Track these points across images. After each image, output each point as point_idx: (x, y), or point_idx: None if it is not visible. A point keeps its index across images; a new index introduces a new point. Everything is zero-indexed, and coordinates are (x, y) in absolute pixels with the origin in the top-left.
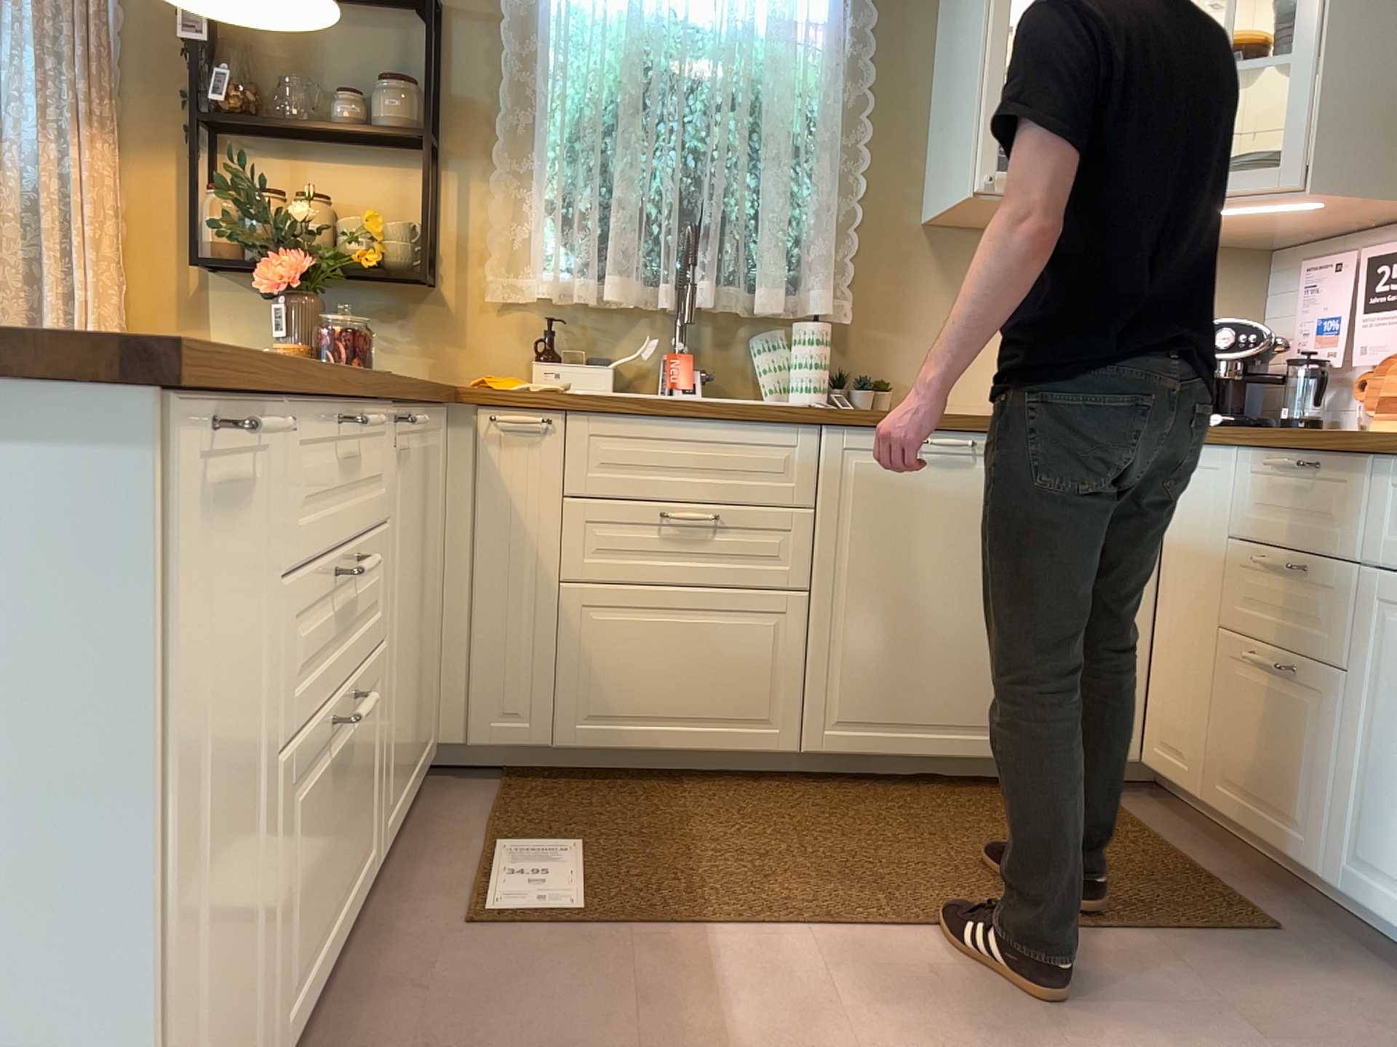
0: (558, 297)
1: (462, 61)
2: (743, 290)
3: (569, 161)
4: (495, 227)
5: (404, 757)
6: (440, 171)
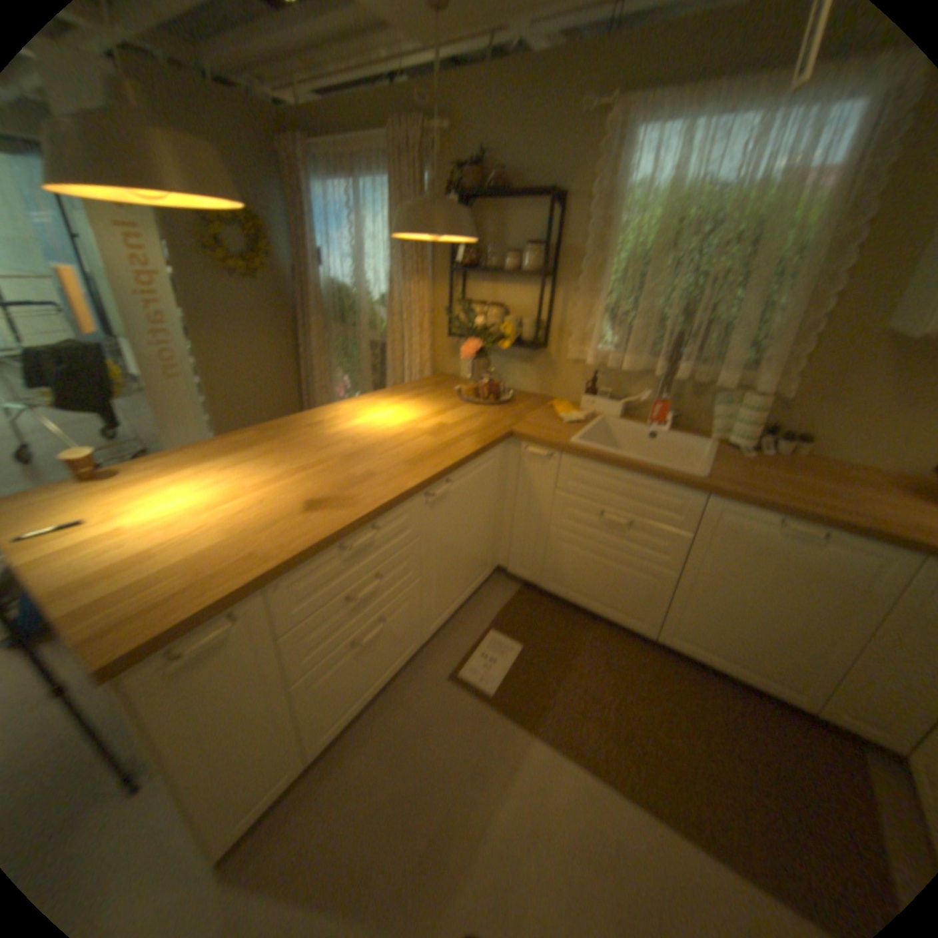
0: (599, 364)
1: (571, 224)
2: (715, 367)
3: (620, 283)
4: (574, 322)
5: (451, 597)
6: (553, 289)
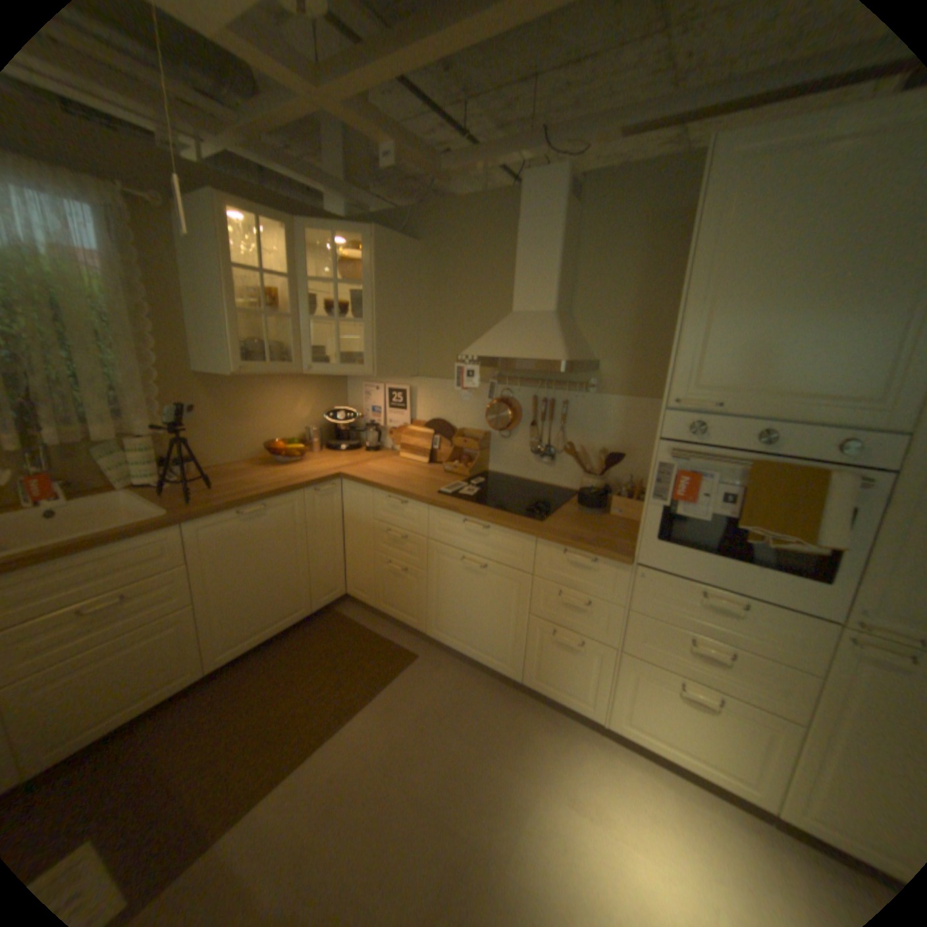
0: None
1: None
2: (74, 427)
3: None
4: None
5: None
6: None
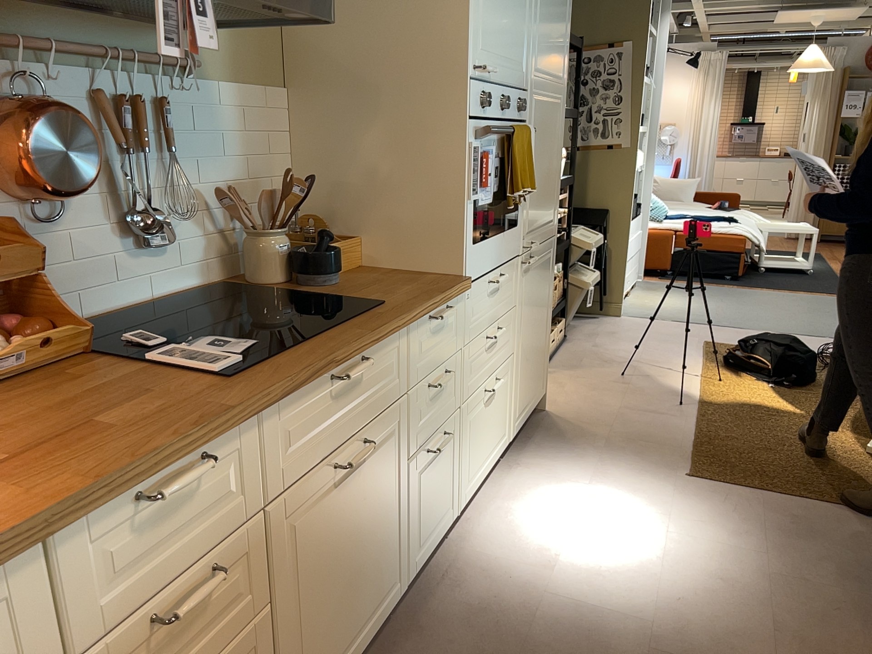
0: None
1: None
2: None
3: None
4: None
5: None
6: None
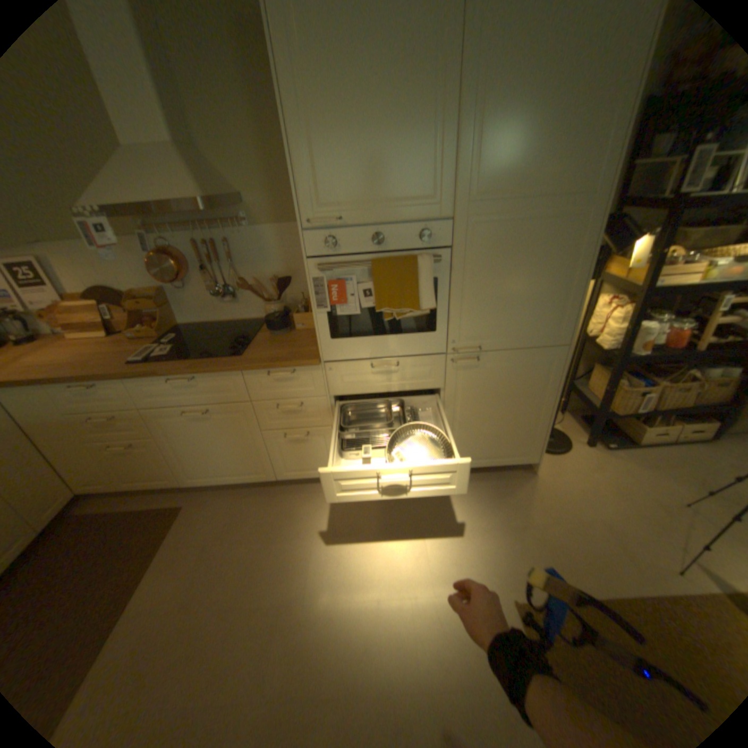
0: None
1: None
2: None
3: None
4: None
5: None
6: None
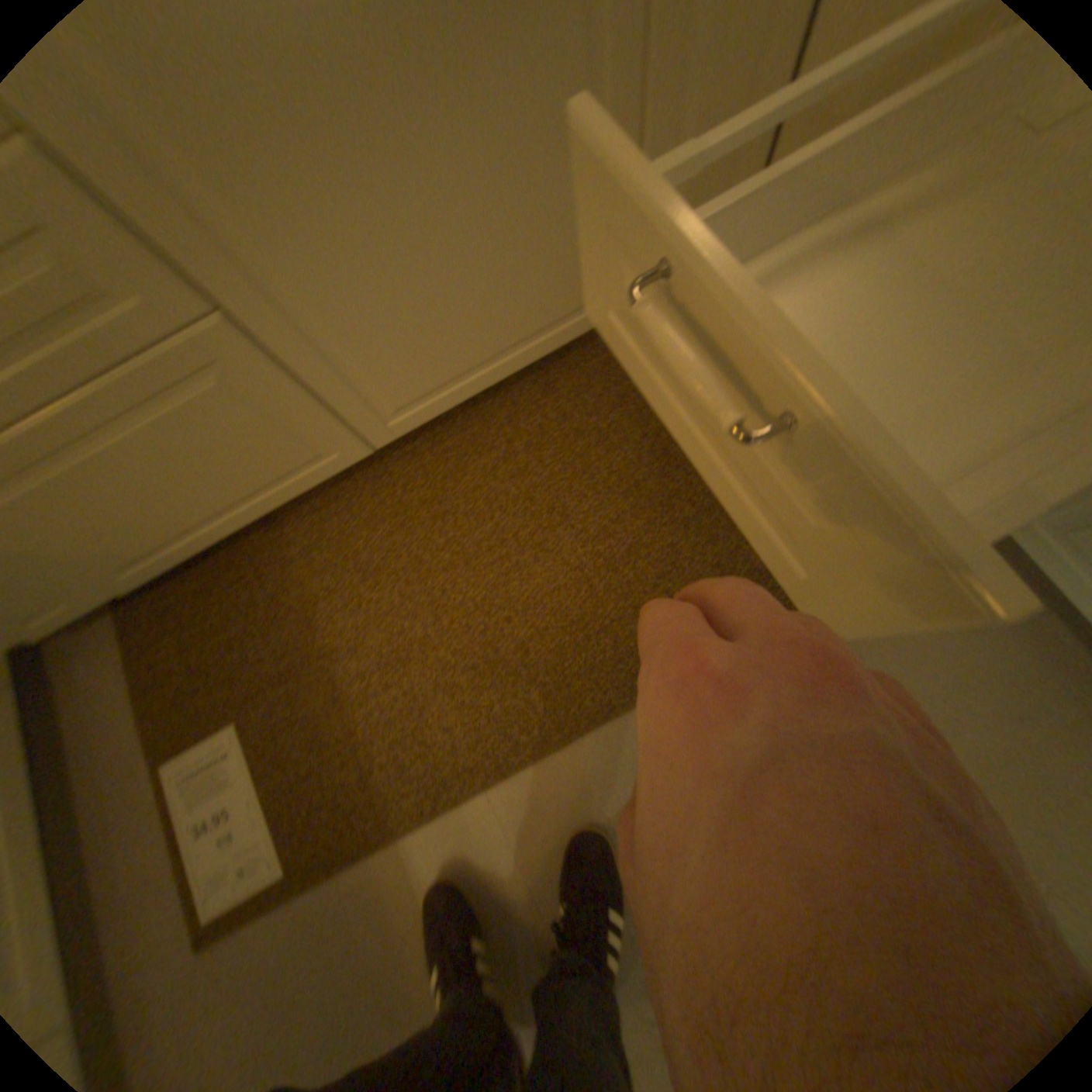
0: None
1: None
2: None
3: None
4: None
5: None
6: None
